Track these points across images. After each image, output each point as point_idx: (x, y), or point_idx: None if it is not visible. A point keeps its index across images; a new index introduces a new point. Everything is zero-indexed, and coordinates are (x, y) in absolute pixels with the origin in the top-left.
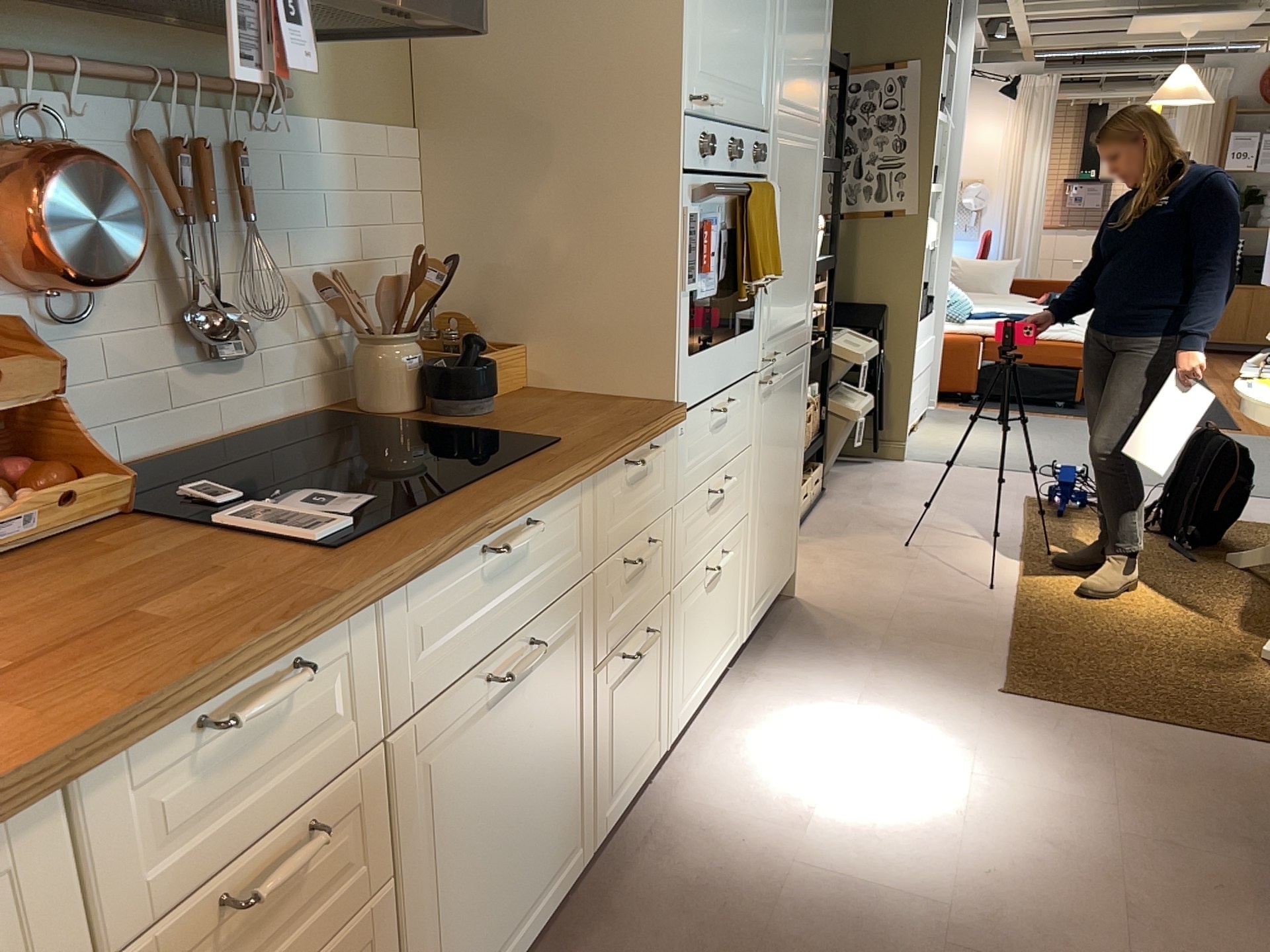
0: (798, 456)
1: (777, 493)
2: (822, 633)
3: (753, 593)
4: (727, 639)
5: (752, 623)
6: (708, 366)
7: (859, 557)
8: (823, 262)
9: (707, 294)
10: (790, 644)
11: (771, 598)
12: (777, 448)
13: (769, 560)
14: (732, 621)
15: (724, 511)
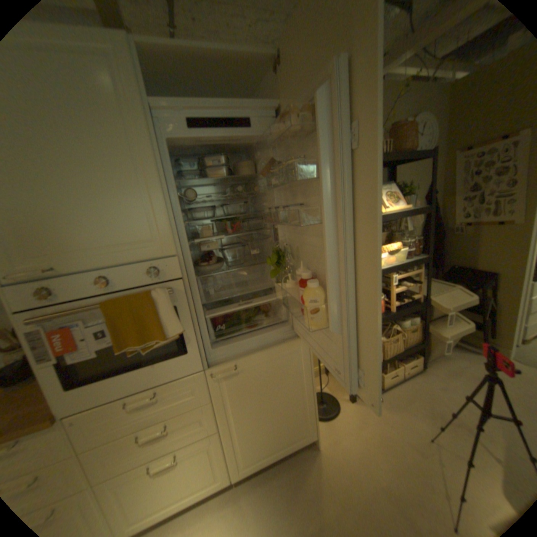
0: (304, 391)
1: (265, 415)
2: (299, 493)
3: (238, 463)
4: (198, 489)
5: (241, 476)
6: (102, 389)
7: (388, 437)
8: (406, 264)
9: (79, 361)
10: (275, 490)
11: (273, 459)
12: (257, 397)
13: (261, 446)
14: (202, 481)
15: (168, 441)
